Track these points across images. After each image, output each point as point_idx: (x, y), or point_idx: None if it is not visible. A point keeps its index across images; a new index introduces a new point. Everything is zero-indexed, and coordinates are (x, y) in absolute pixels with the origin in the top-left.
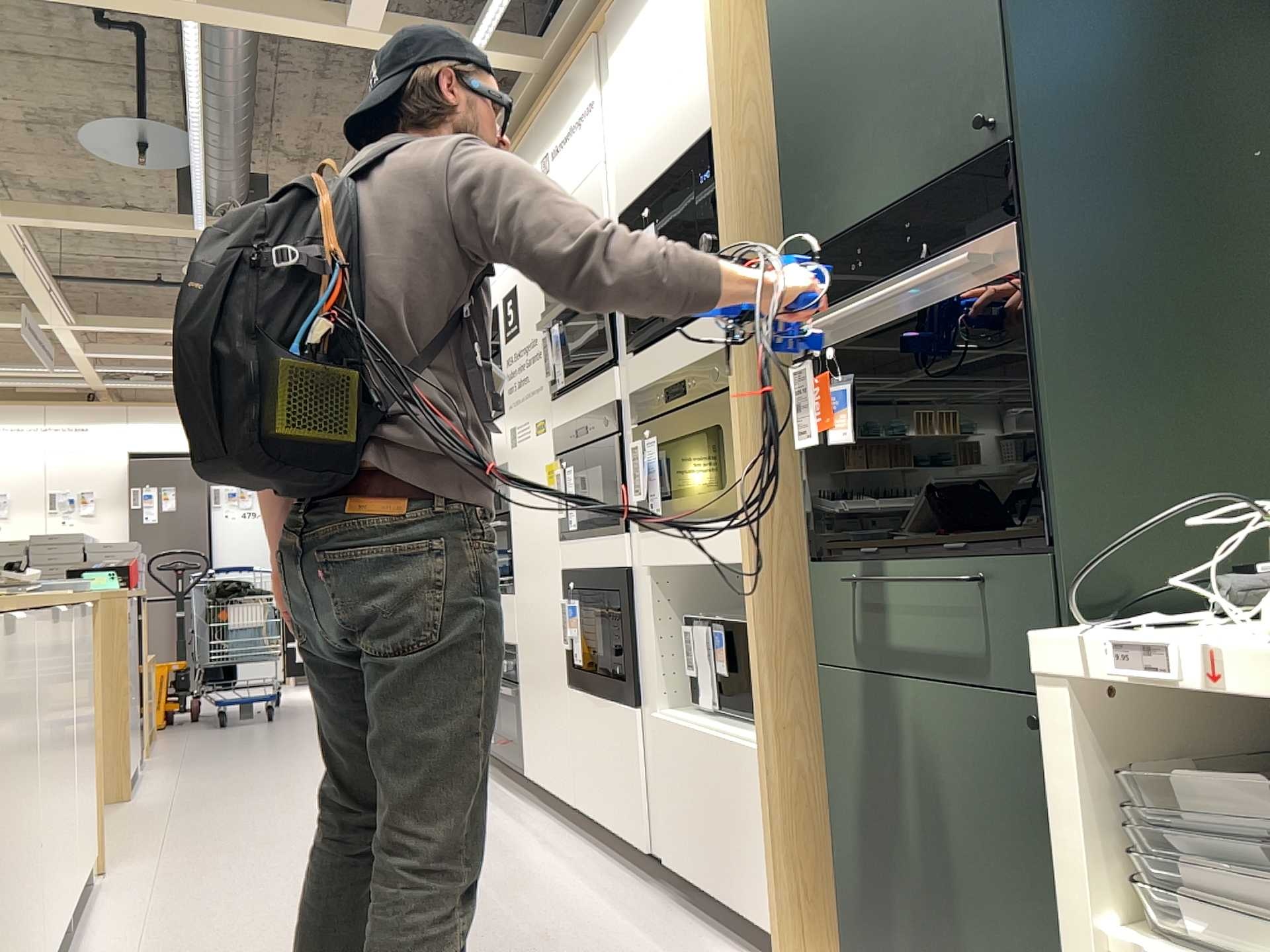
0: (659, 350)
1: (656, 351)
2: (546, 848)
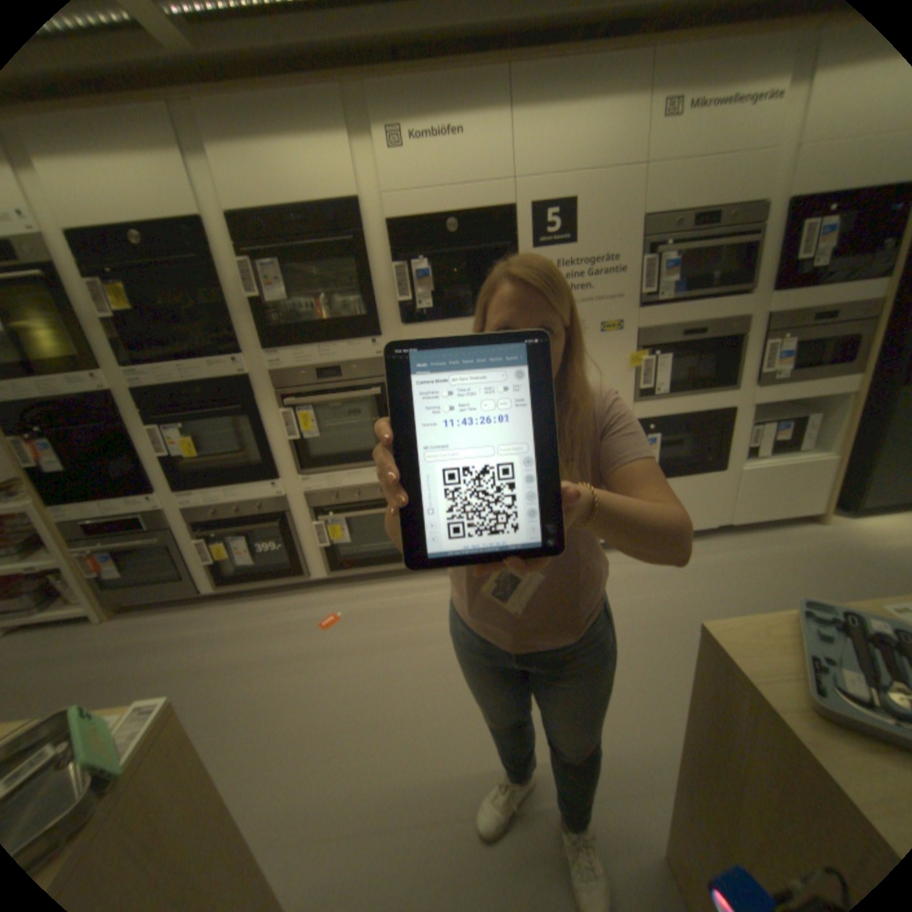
0: (812, 292)
1: (807, 292)
2: (636, 564)
